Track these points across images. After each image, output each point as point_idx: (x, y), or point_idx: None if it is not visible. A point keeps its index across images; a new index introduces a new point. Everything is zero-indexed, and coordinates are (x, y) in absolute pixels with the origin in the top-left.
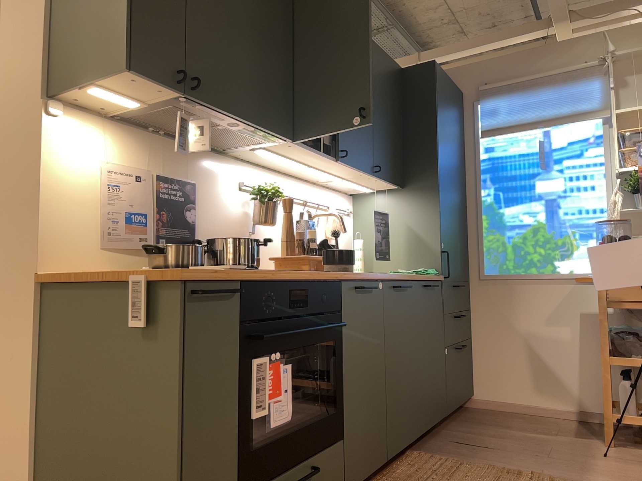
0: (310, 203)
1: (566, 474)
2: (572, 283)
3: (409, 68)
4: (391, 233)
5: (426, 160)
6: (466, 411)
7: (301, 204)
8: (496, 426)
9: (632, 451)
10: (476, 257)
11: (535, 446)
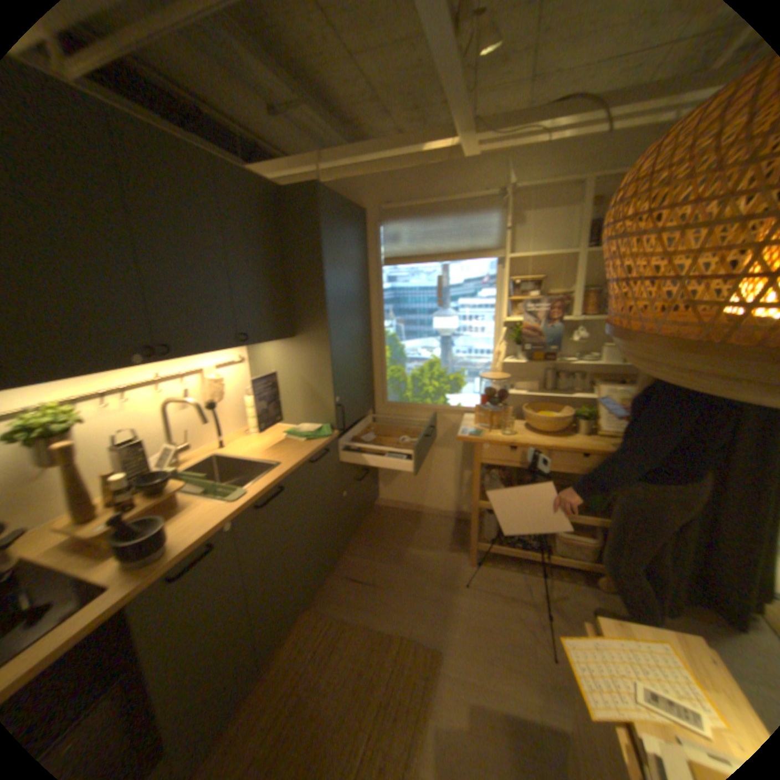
0: (166, 378)
1: (429, 634)
2: (459, 415)
3: (287, 187)
4: (284, 384)
5: (313, 309)
6: (370, 515)
7: (155, 380)
8: (389, 541)
9: (487, 573)
10: (380, 386)
11: (413, 576)
